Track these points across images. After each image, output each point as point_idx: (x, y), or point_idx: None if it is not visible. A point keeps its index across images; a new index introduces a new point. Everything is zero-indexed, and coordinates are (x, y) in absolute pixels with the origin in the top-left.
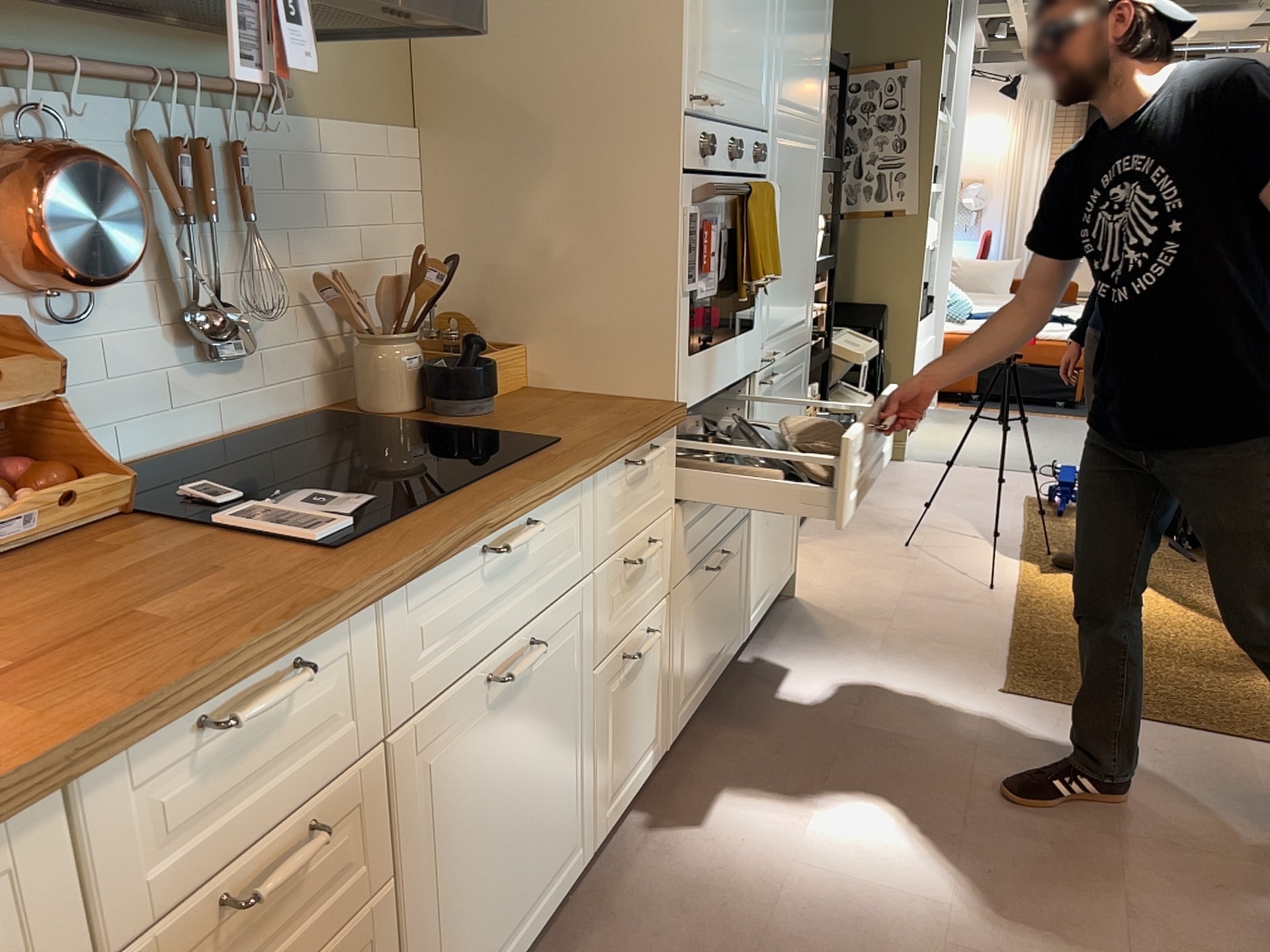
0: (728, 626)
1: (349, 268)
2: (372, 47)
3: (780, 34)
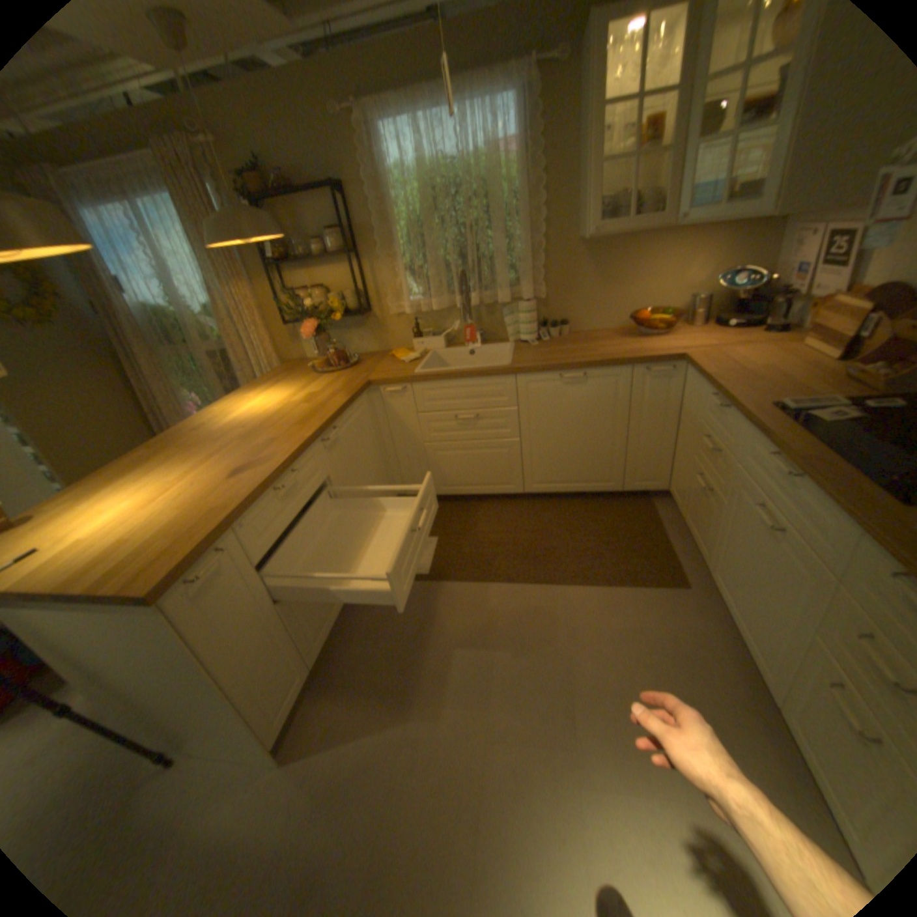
0: None
1: None
2: None
3: None
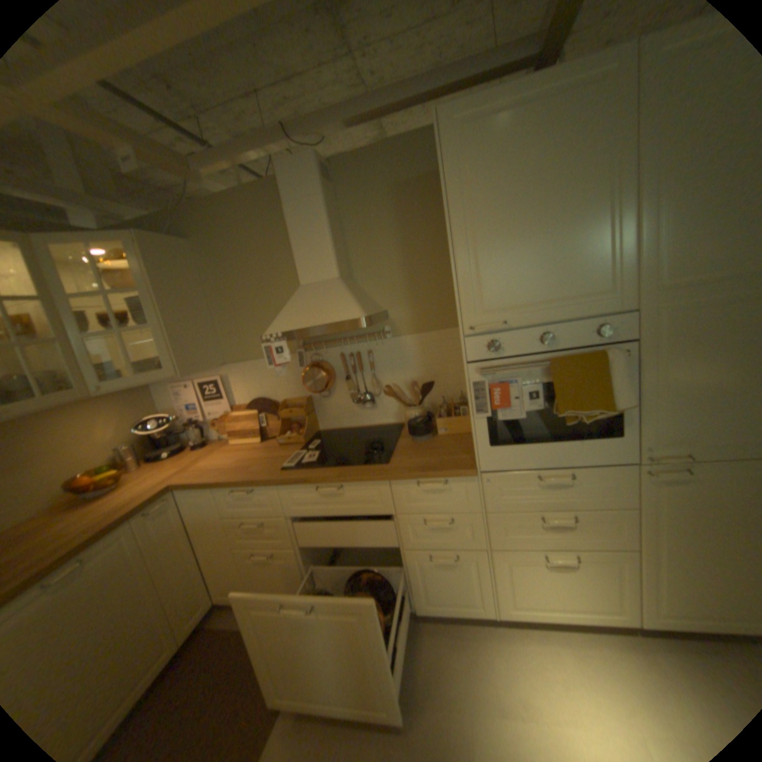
0: (598, 603)
1: (419, 379)
2: (431, 305)
3: (648, 237)
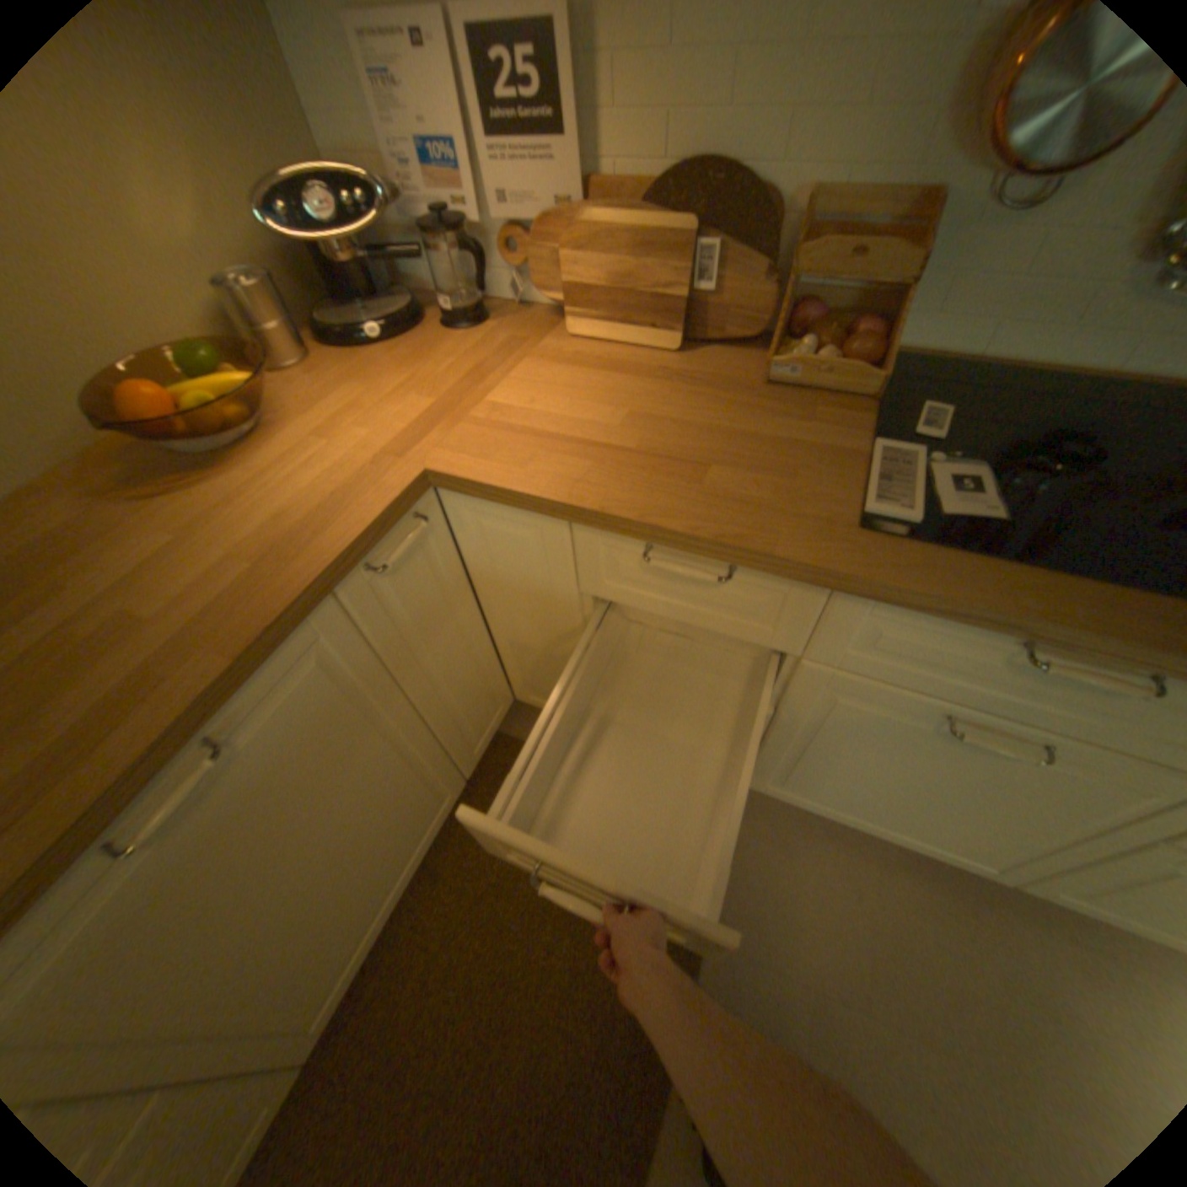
0: None
1: None
2: None
3: None
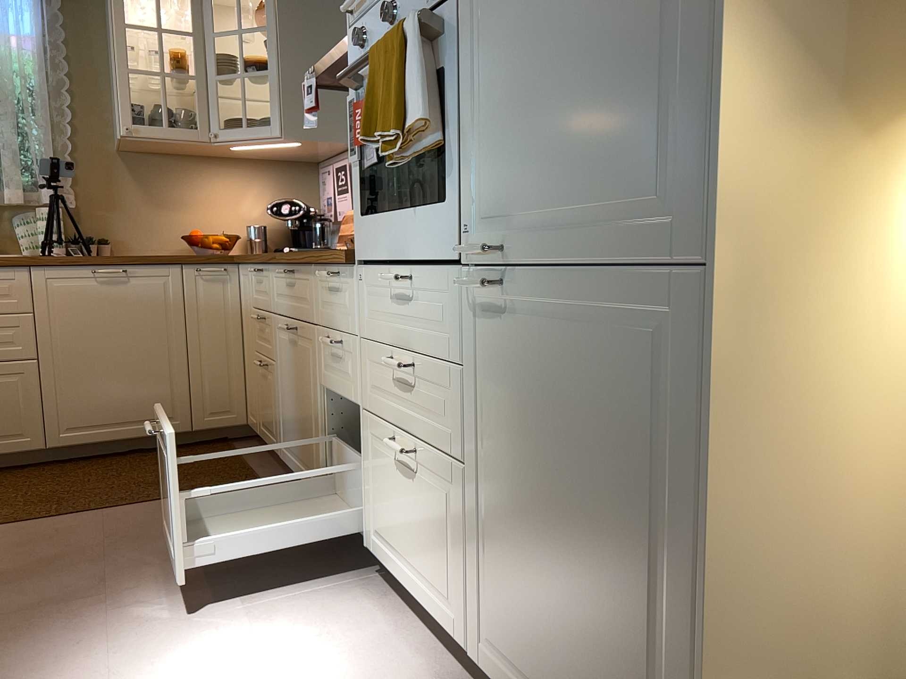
0: (434, 569)
1: None
2: None
3: None
